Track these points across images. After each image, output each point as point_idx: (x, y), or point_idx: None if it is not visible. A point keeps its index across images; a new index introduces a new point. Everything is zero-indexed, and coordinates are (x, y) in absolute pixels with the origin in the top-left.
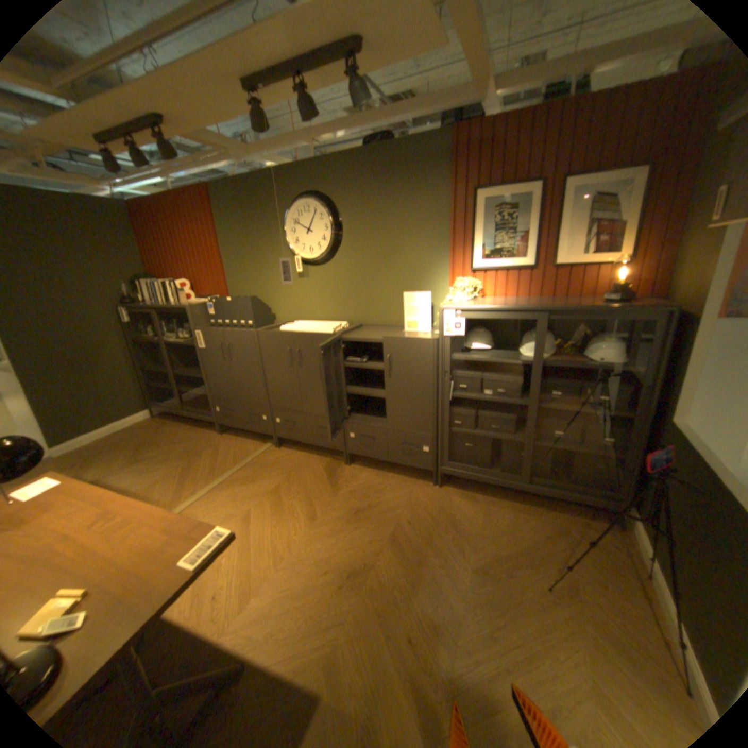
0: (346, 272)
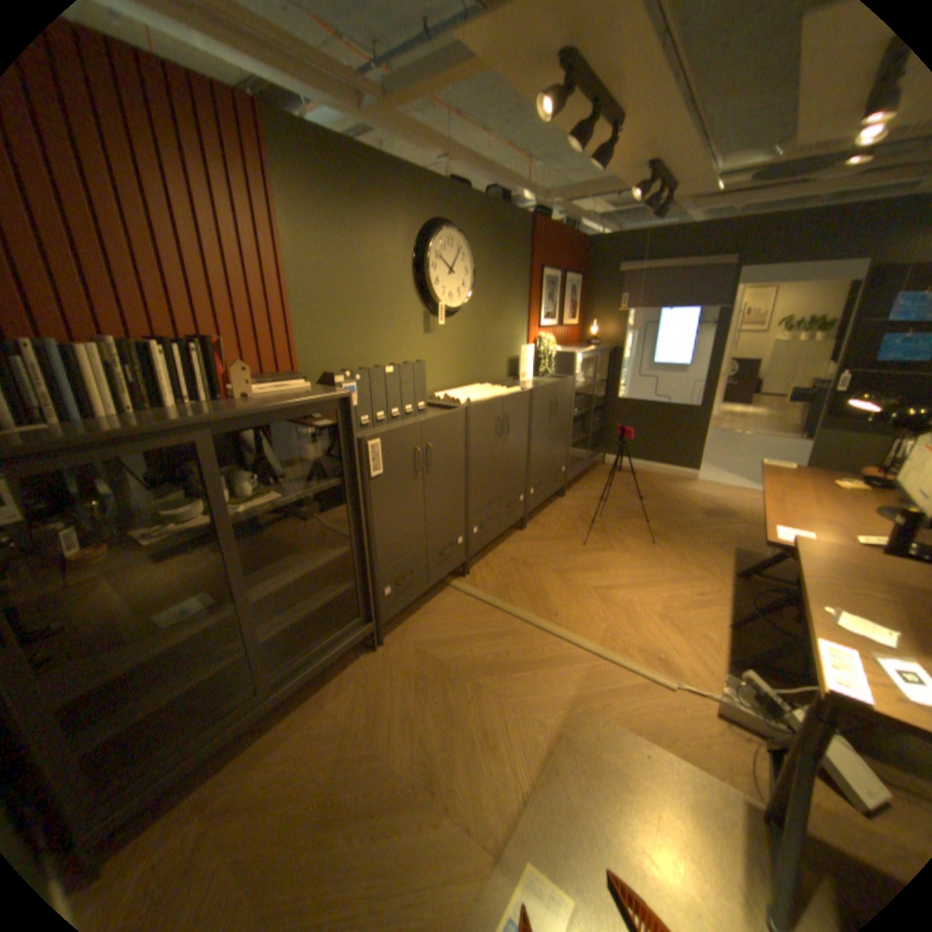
0: (470, 327)
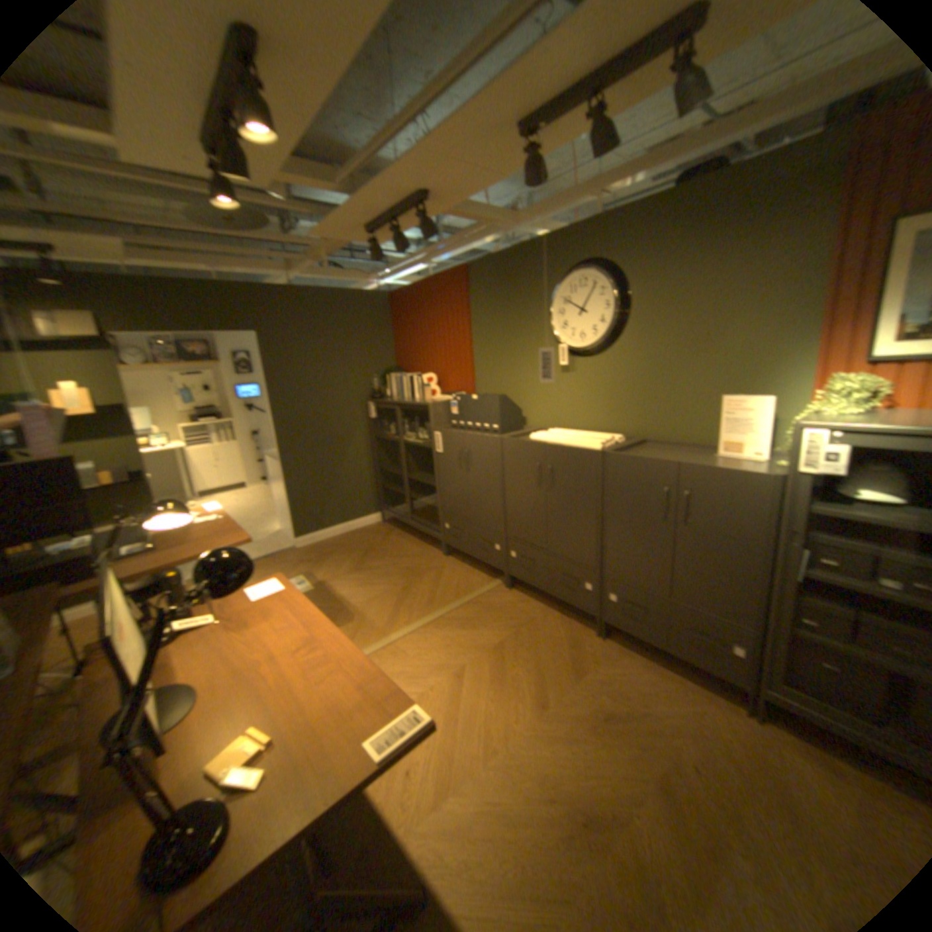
0: (628, 365)
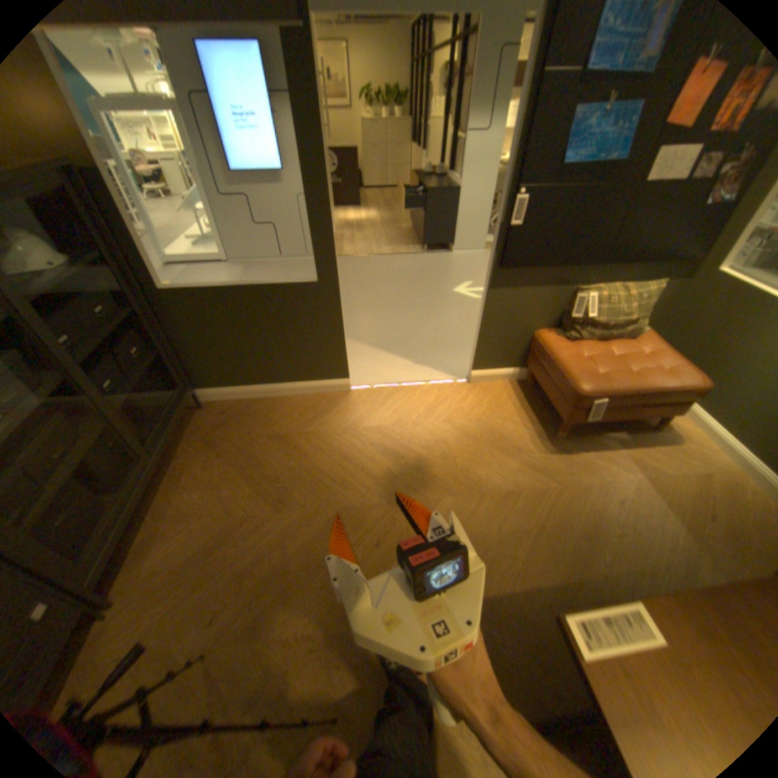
0: None
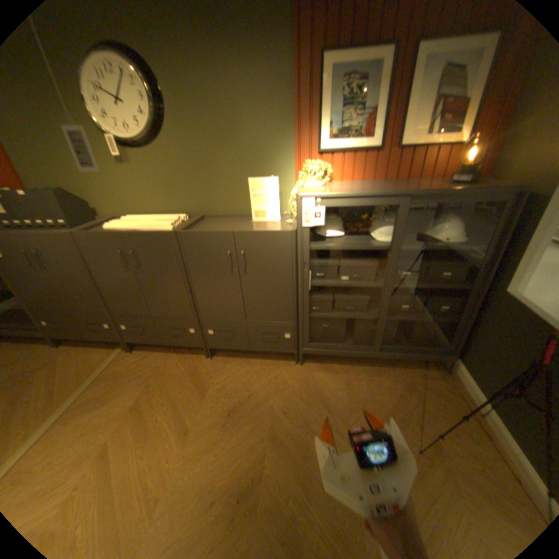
0: (175, 155)
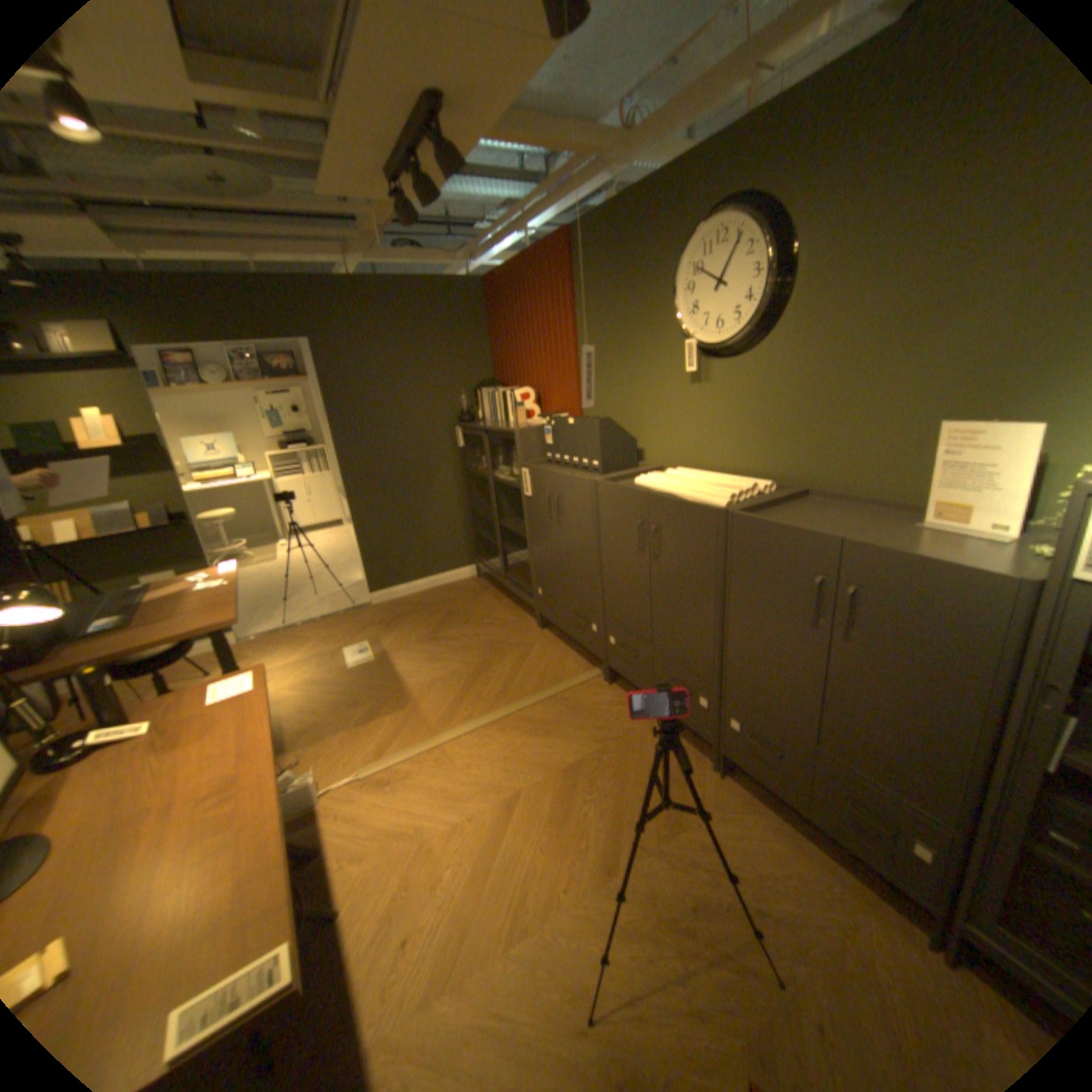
0: (791, 369)
